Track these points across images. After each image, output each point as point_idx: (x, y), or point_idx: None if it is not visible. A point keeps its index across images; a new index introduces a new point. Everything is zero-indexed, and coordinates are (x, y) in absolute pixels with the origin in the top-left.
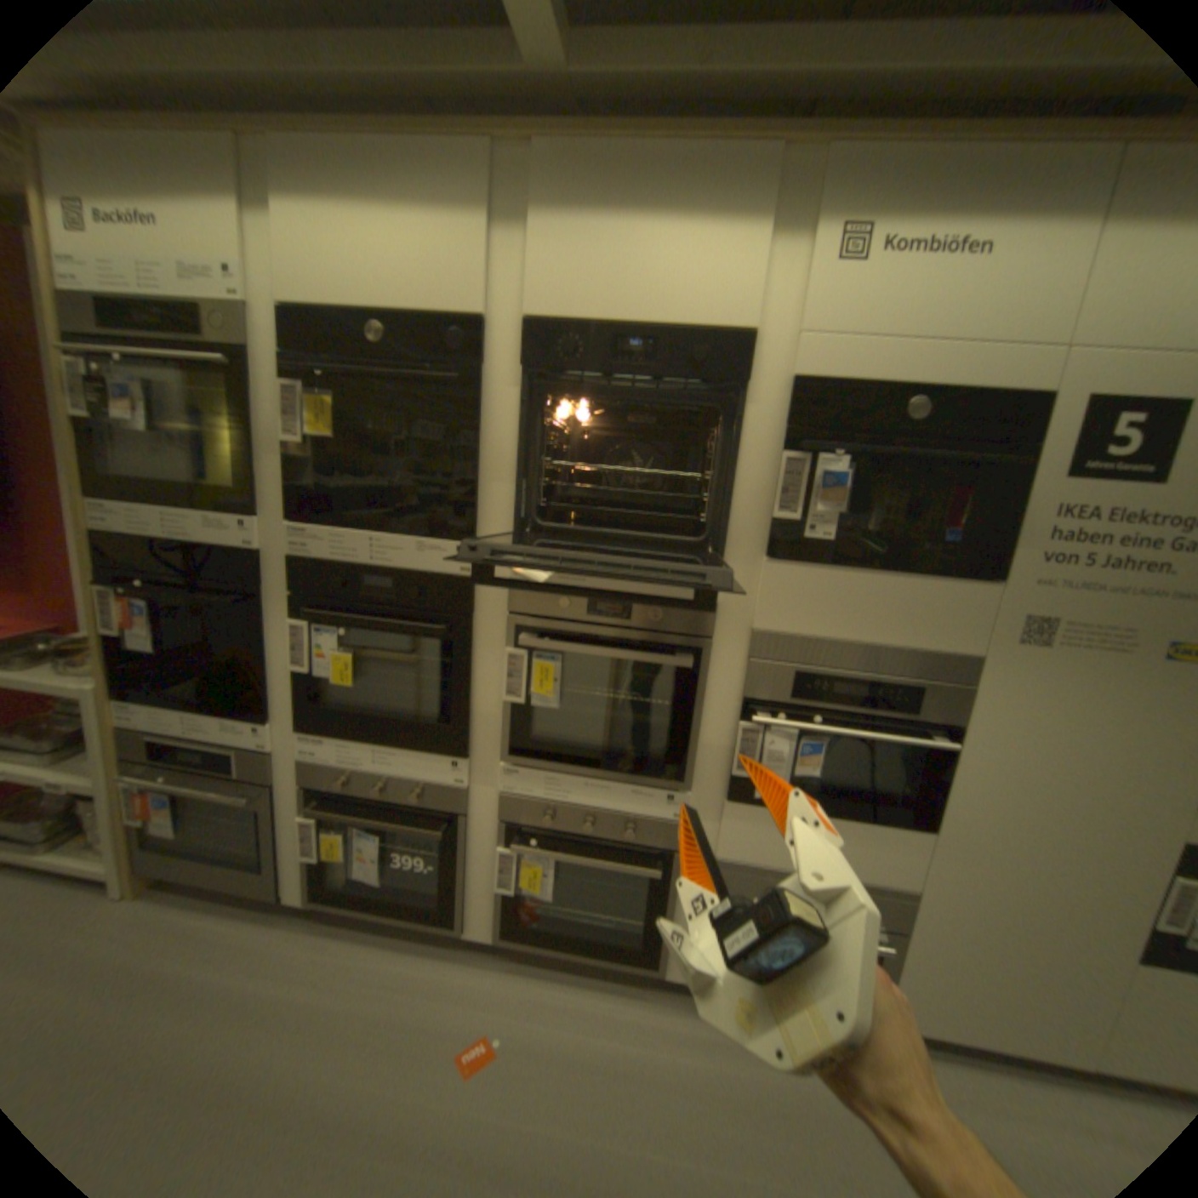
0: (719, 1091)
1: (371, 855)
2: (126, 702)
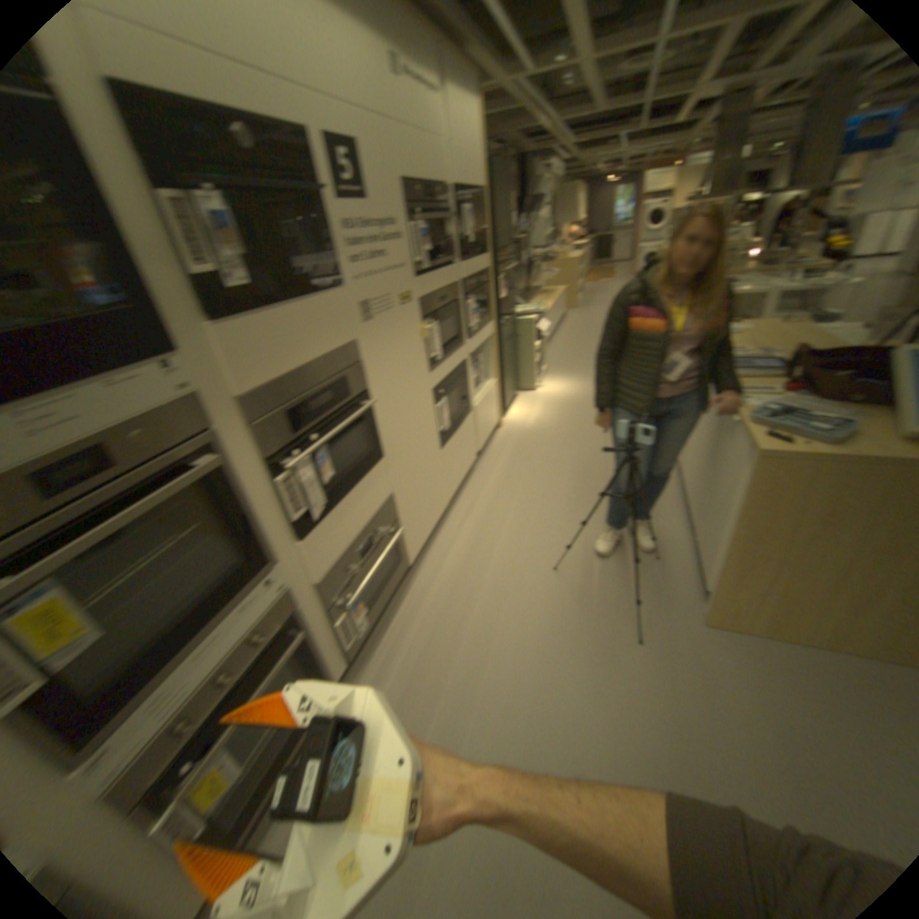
0: (405, 678)
1: None
2: None
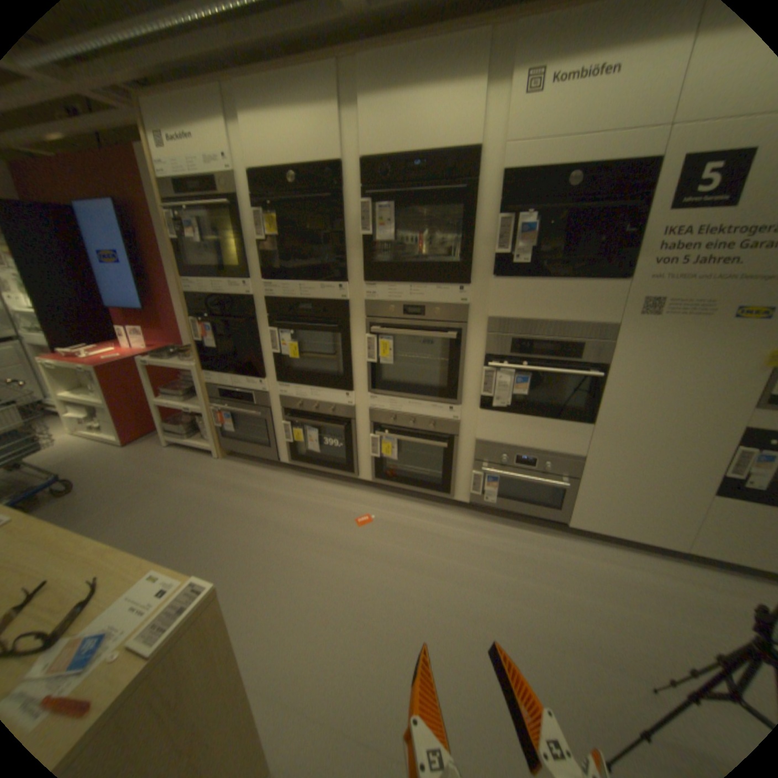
0: (475, 543)
1: (314, 438)
2: (207, 371)
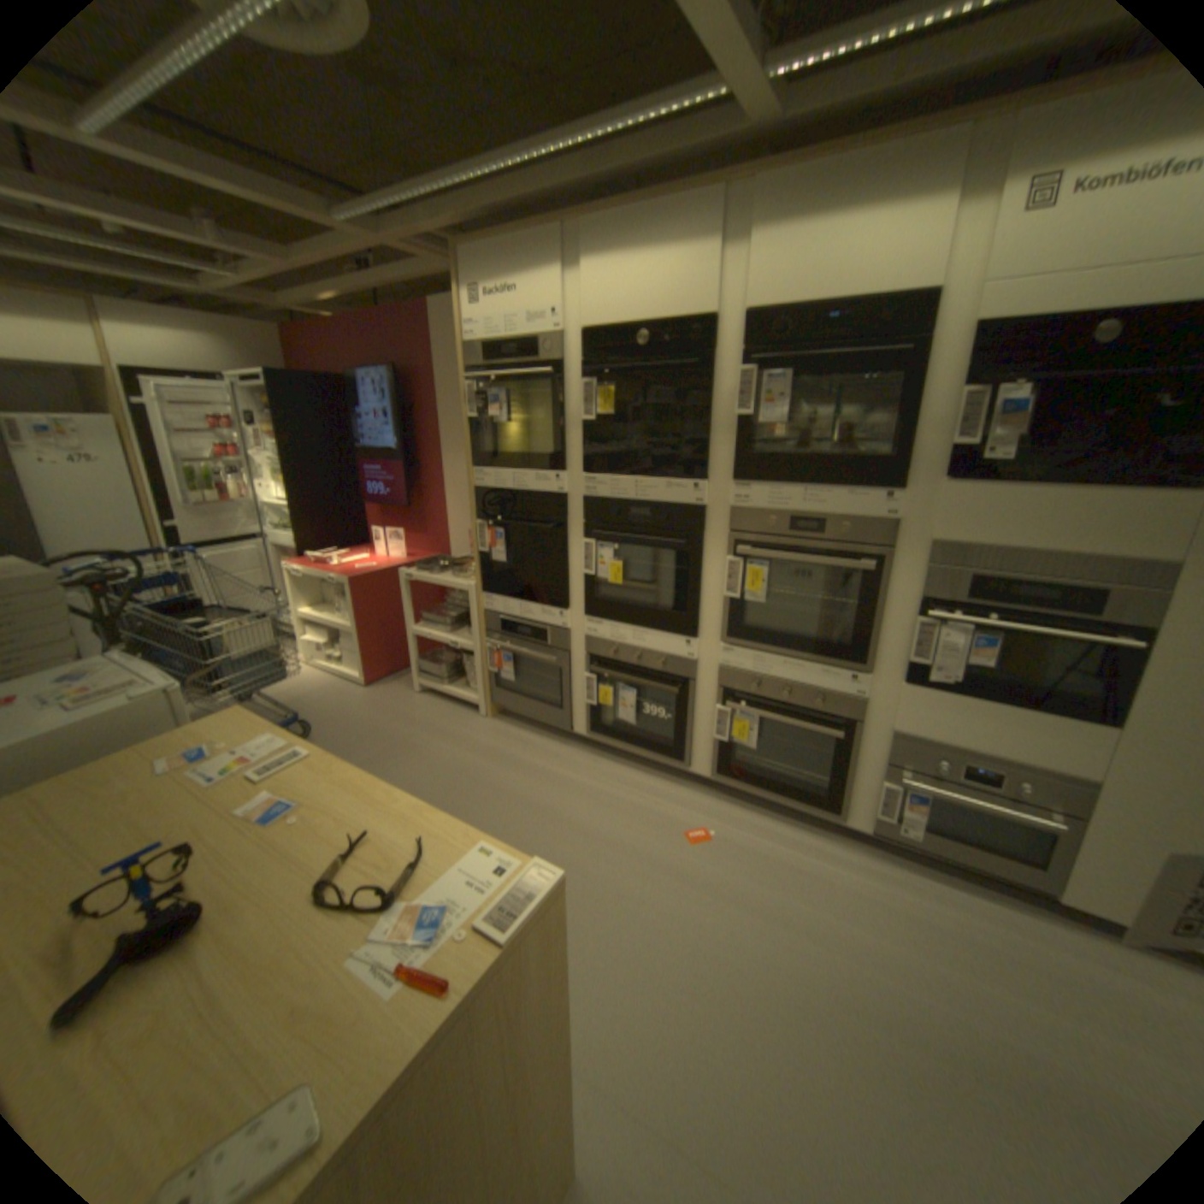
0: (885, 903)
1: (630, 703)
2: (490, 595)
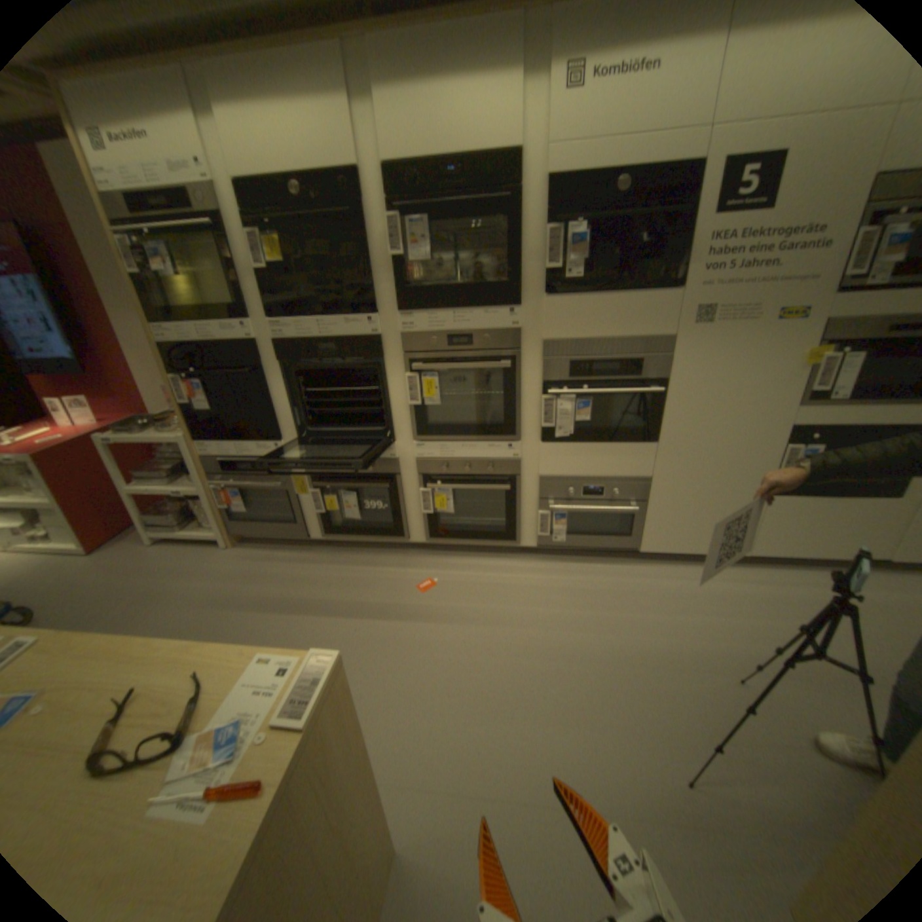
0: (550, 586)
1: (352, 504)
2: (200, 441)
